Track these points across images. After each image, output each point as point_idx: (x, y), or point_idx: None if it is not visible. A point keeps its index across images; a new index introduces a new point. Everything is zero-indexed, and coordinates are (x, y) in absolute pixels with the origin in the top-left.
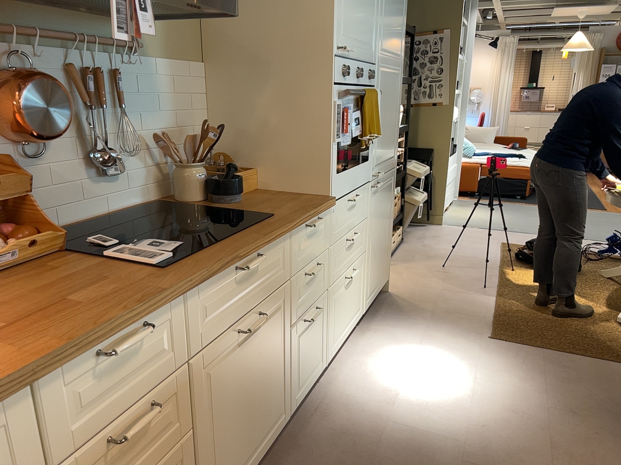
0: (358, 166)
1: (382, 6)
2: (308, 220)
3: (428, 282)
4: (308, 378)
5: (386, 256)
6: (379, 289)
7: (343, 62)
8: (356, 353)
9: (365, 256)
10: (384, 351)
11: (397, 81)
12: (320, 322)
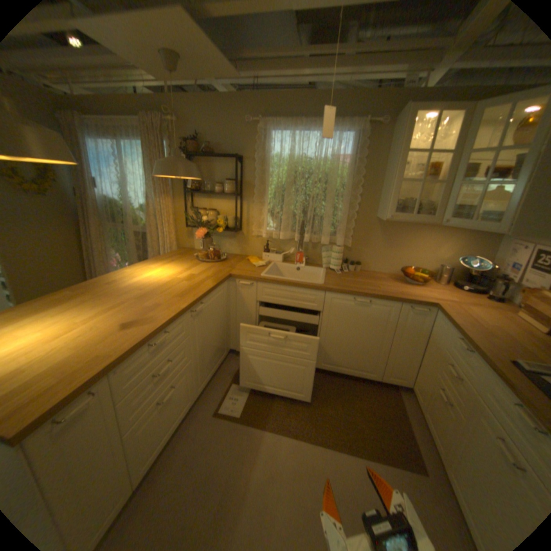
0: None
1: None
2: None
3: None
4: None
5: None
6: None
7: None
8: None
9: None
10: None
11: None
12: None
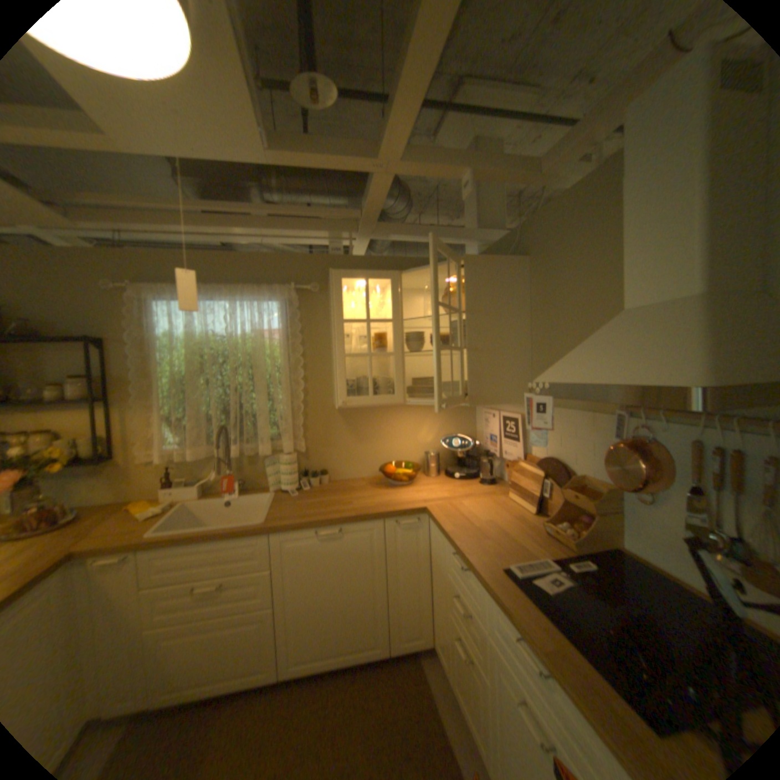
0: None
1: None
2: None
3: None
4: None
5: None
6: None
7: None
8: None
9: None
10: None
11: None
12: None
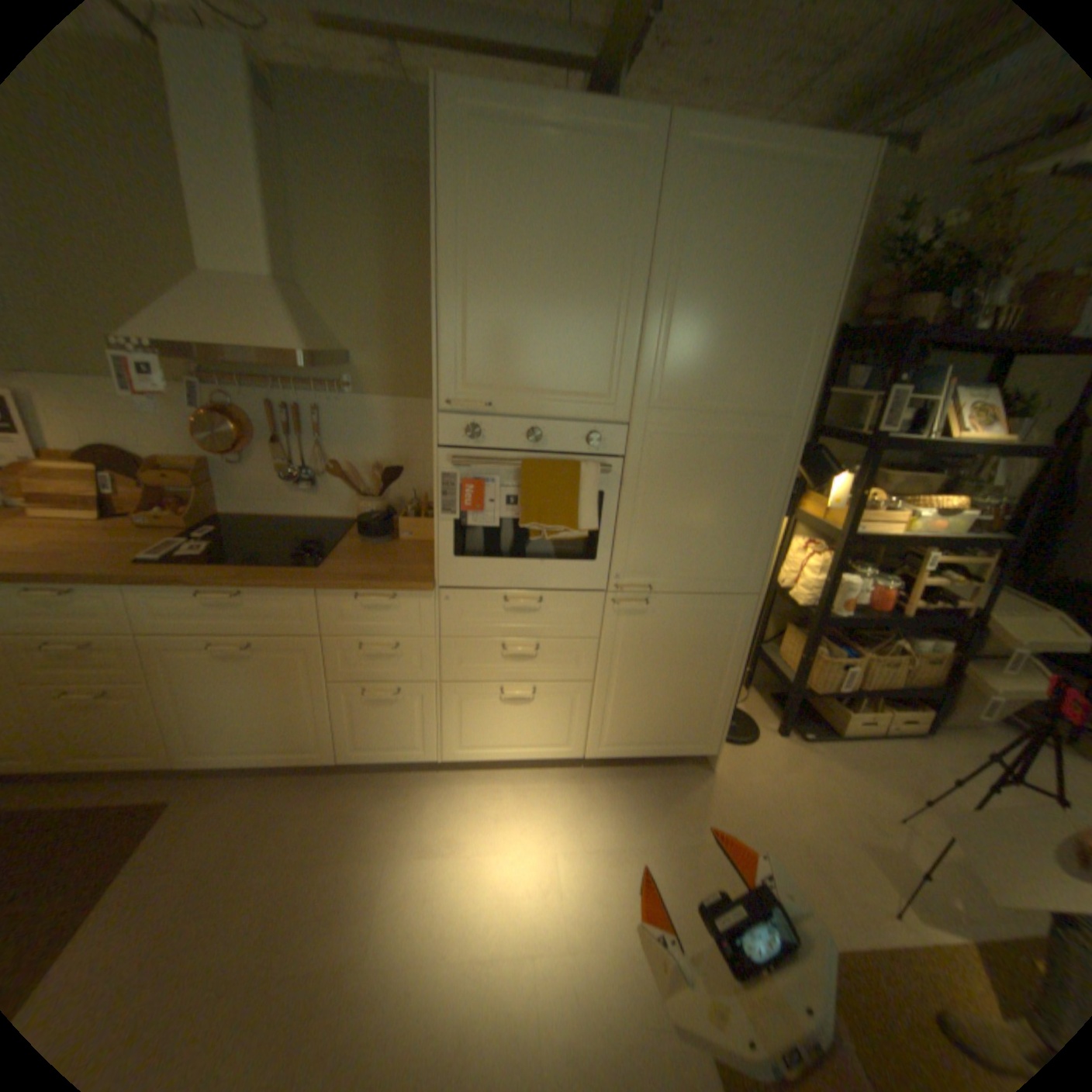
0: (543, 562)
1: (650, 329)
2: (347, 590)
3: (805, 817)
4: (383, 751)
5: (695, 717)
6: (659, 753)
7: (470, 421)
8: (517, 789)
9: (585, 687)
10: (541, 817)
11: (756, 454)
12: (412, 709)
